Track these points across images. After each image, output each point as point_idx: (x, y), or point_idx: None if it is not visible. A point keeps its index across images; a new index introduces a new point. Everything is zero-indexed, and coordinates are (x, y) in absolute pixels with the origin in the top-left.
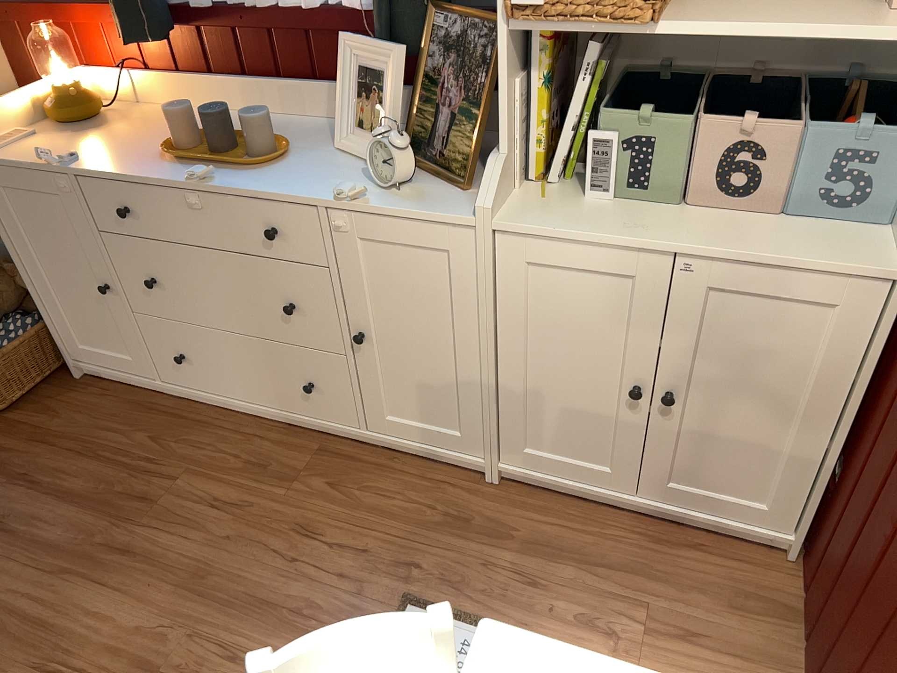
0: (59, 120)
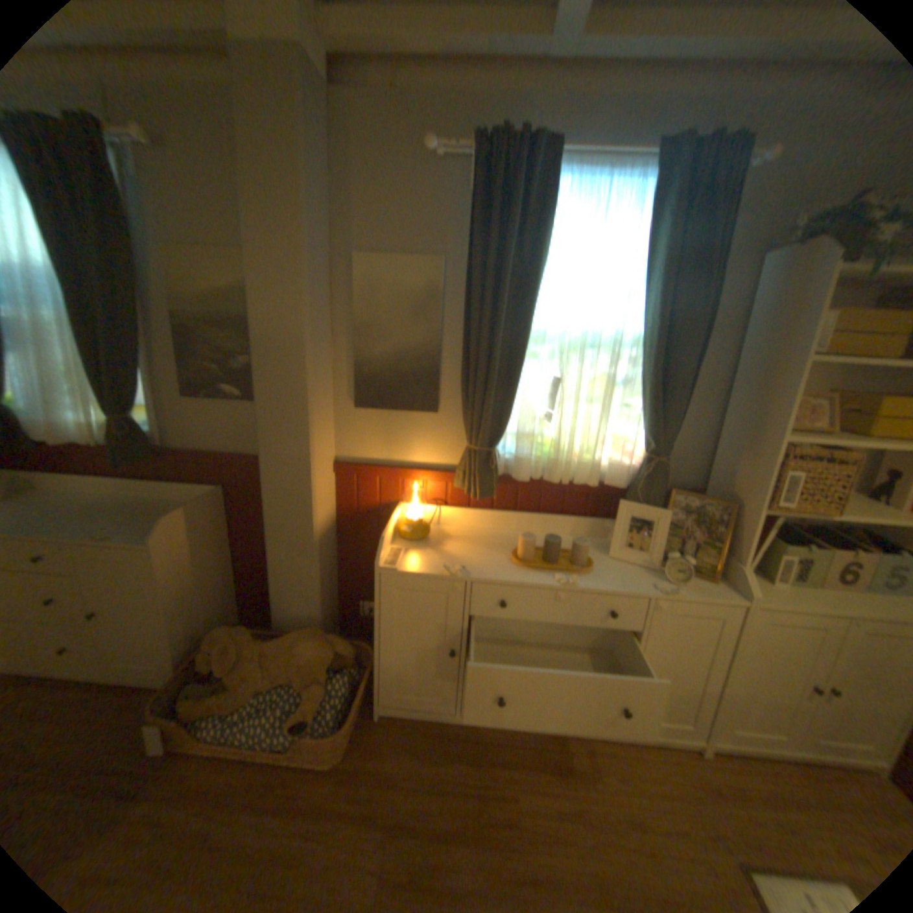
0: (405, 535)
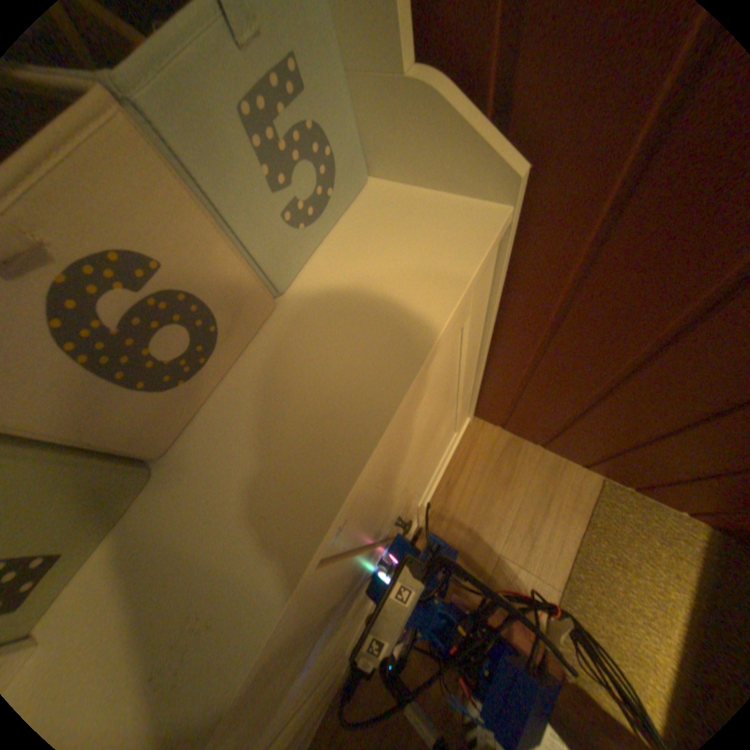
0: None
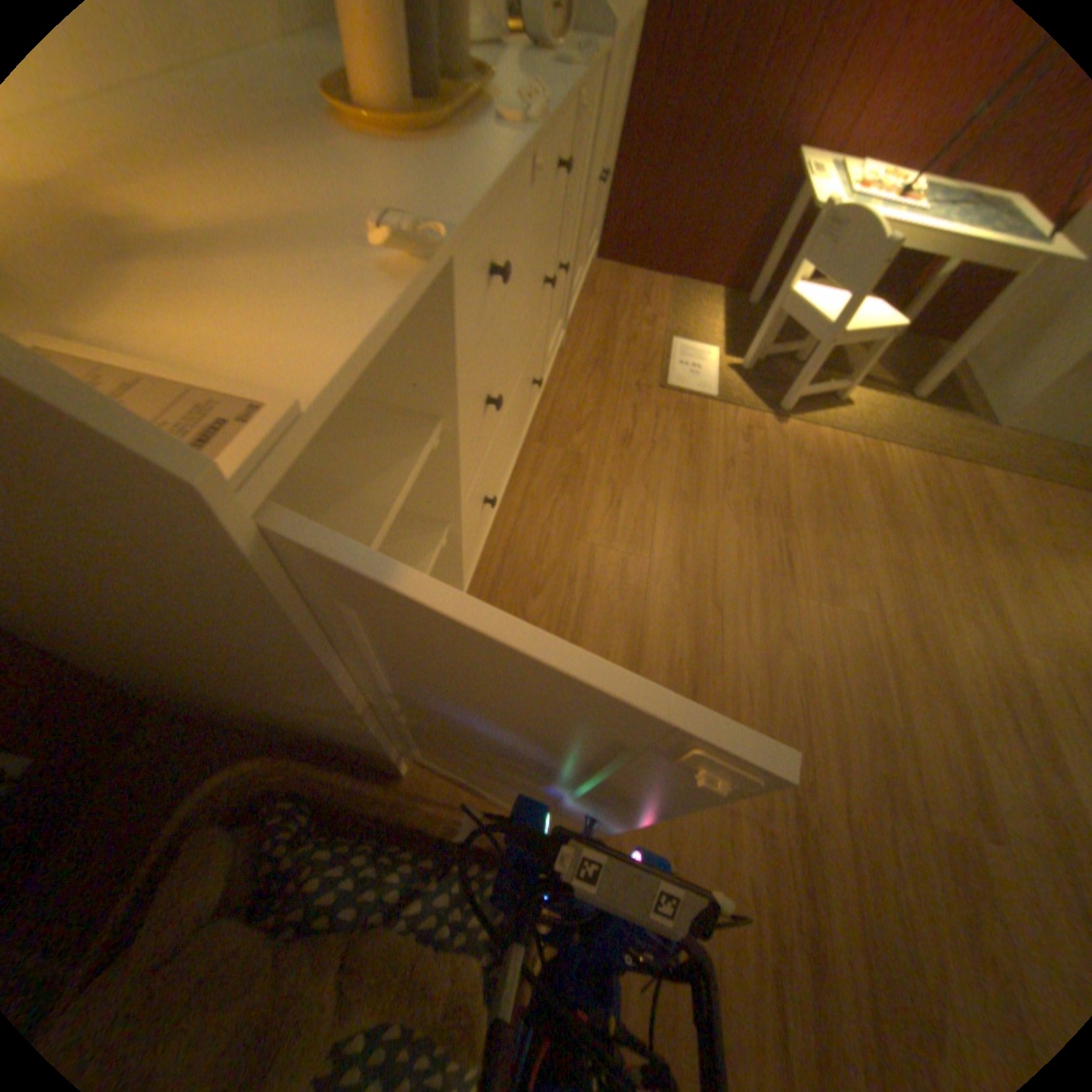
0: None
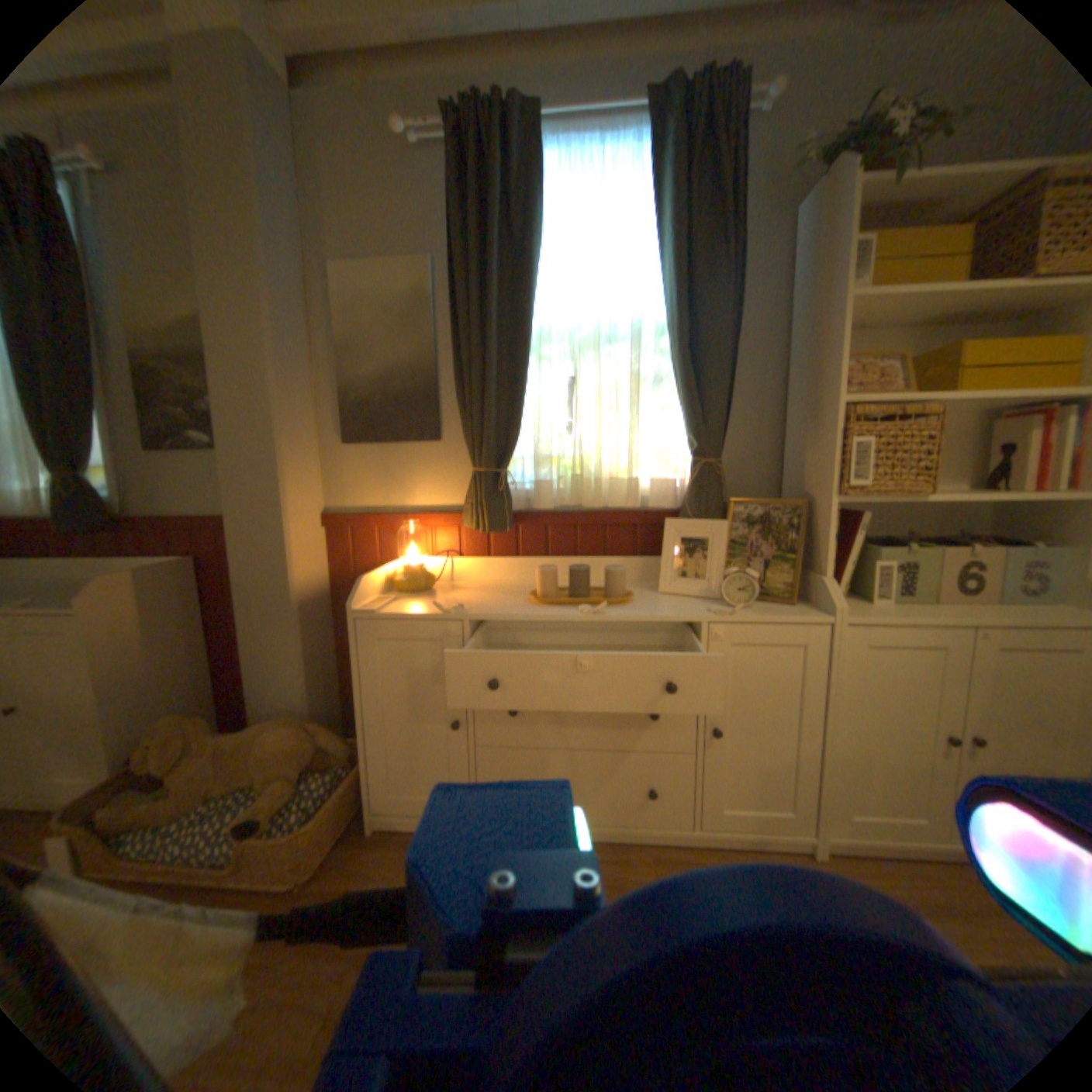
0: (401, 585)
